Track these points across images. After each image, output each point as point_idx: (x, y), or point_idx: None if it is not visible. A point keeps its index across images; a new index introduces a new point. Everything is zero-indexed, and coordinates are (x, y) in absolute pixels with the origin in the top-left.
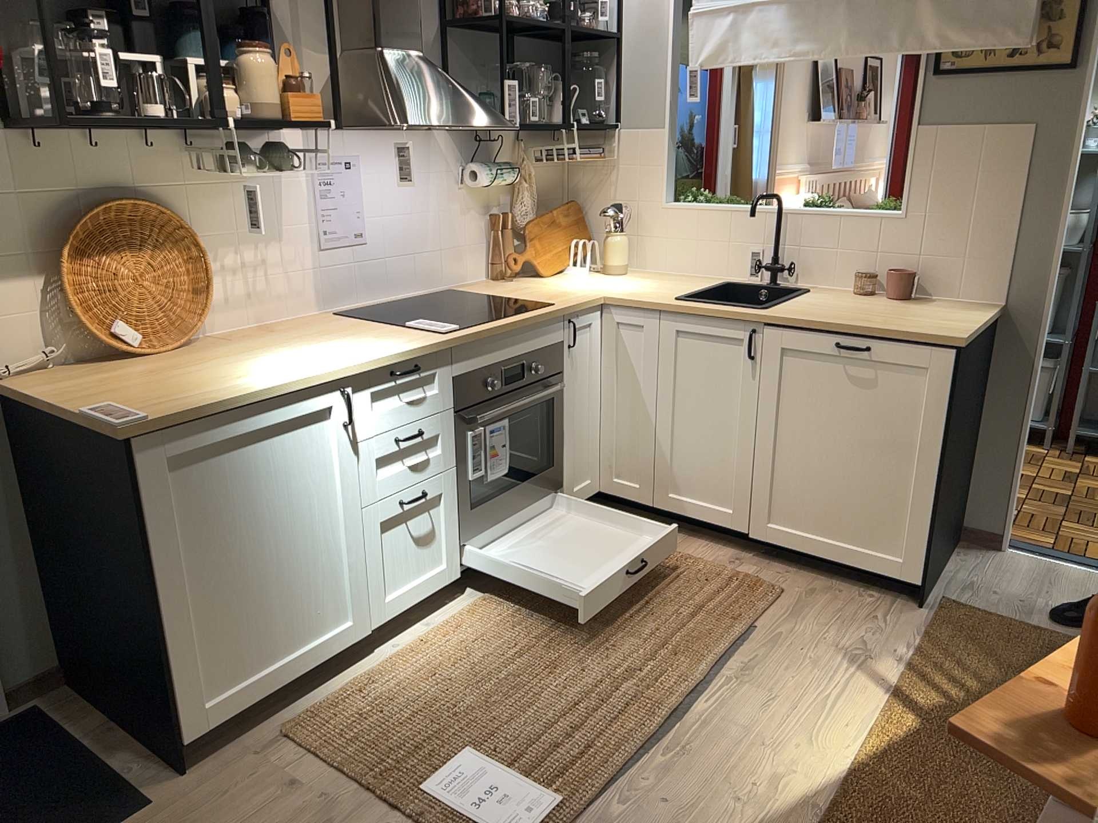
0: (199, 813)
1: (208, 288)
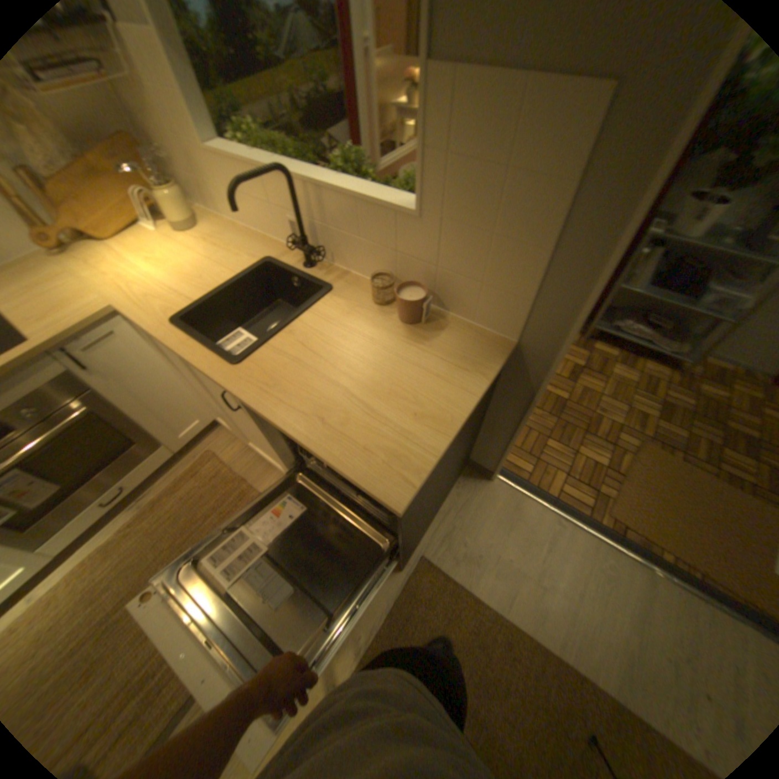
0: None
1: None
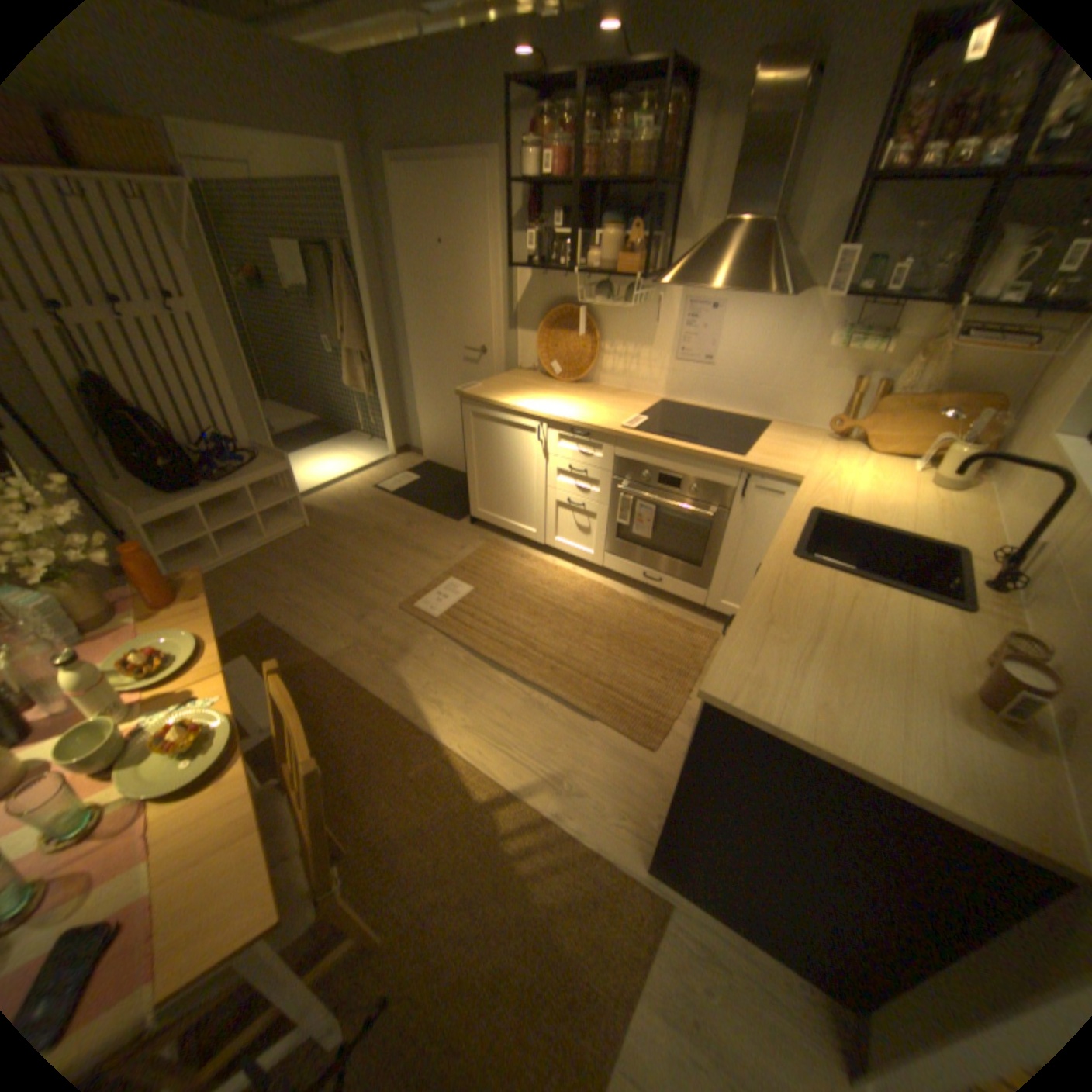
0: (452, 531)
1: (594, 359)
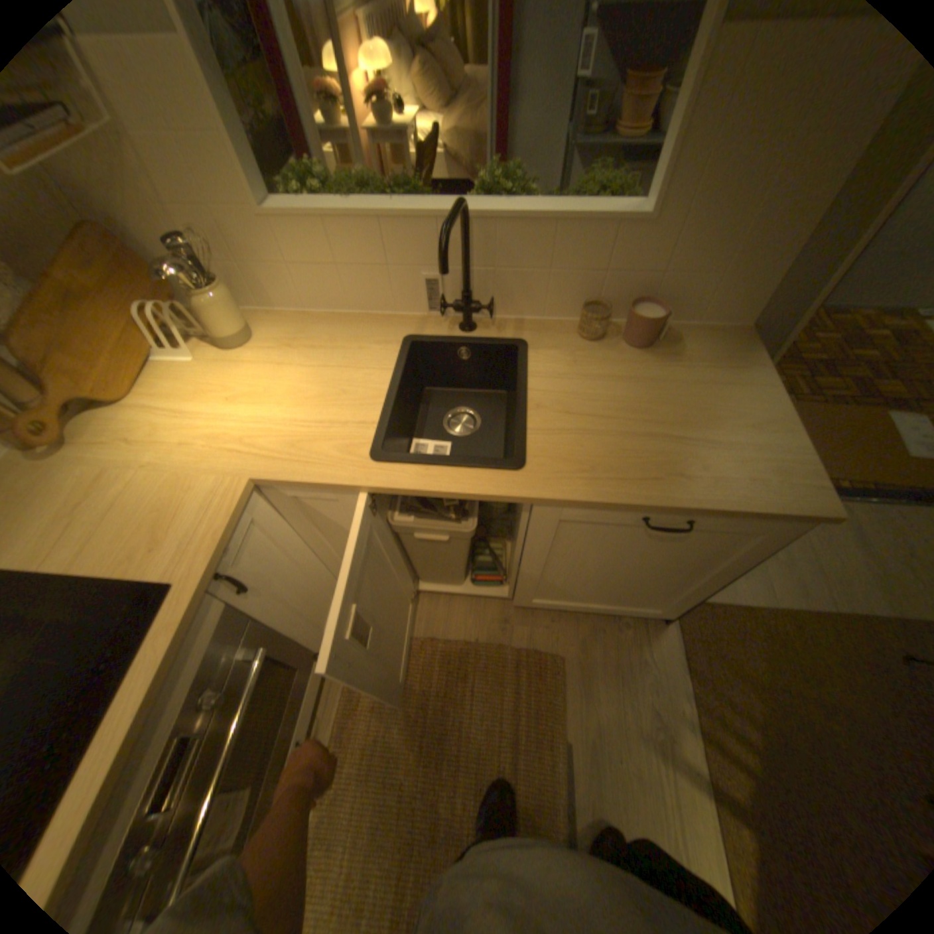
0: None
1: None
